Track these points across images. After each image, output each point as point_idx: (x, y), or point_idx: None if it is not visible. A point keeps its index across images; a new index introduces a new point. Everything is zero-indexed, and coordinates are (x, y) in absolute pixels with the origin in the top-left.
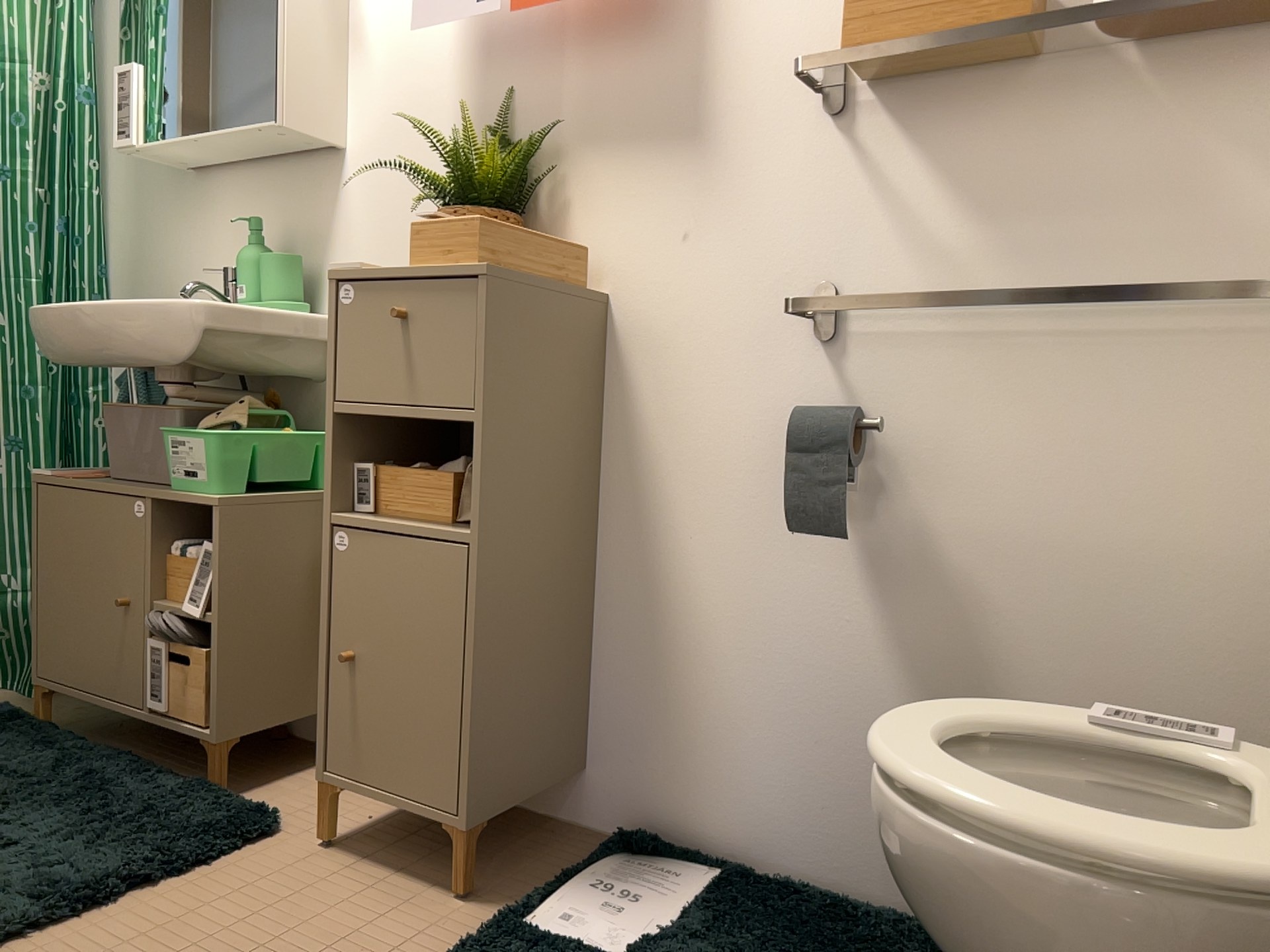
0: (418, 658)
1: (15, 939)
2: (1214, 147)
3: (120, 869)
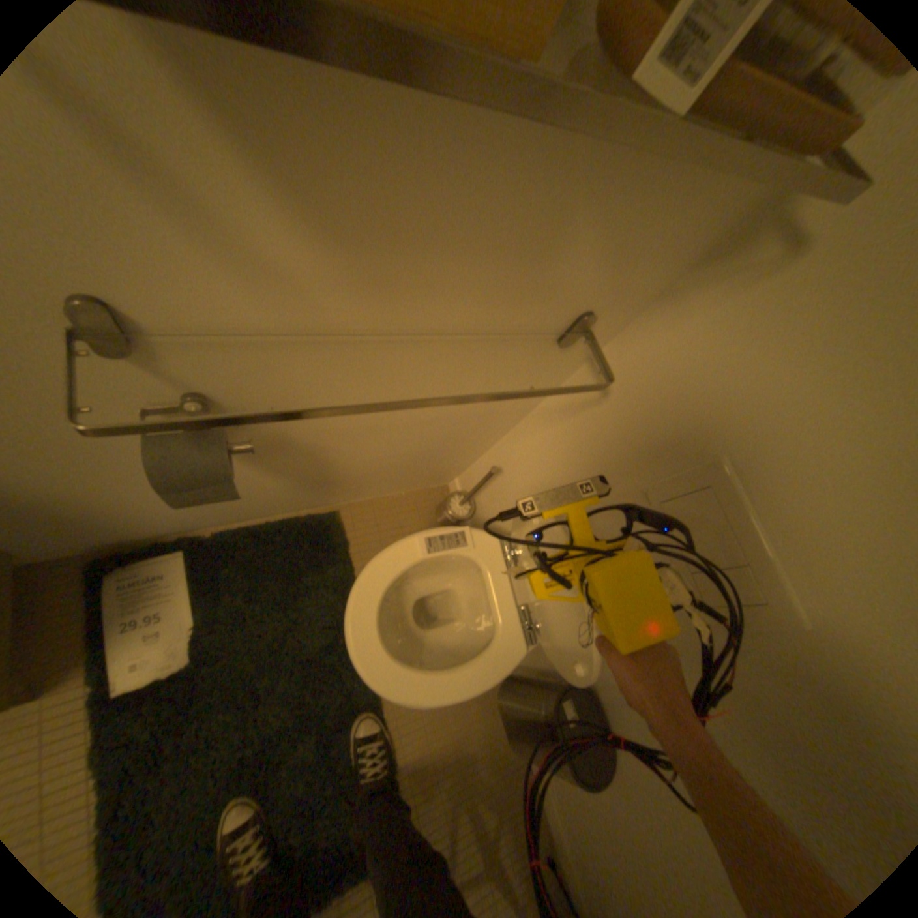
0: None
1: None
2: (598, 212)
3: None
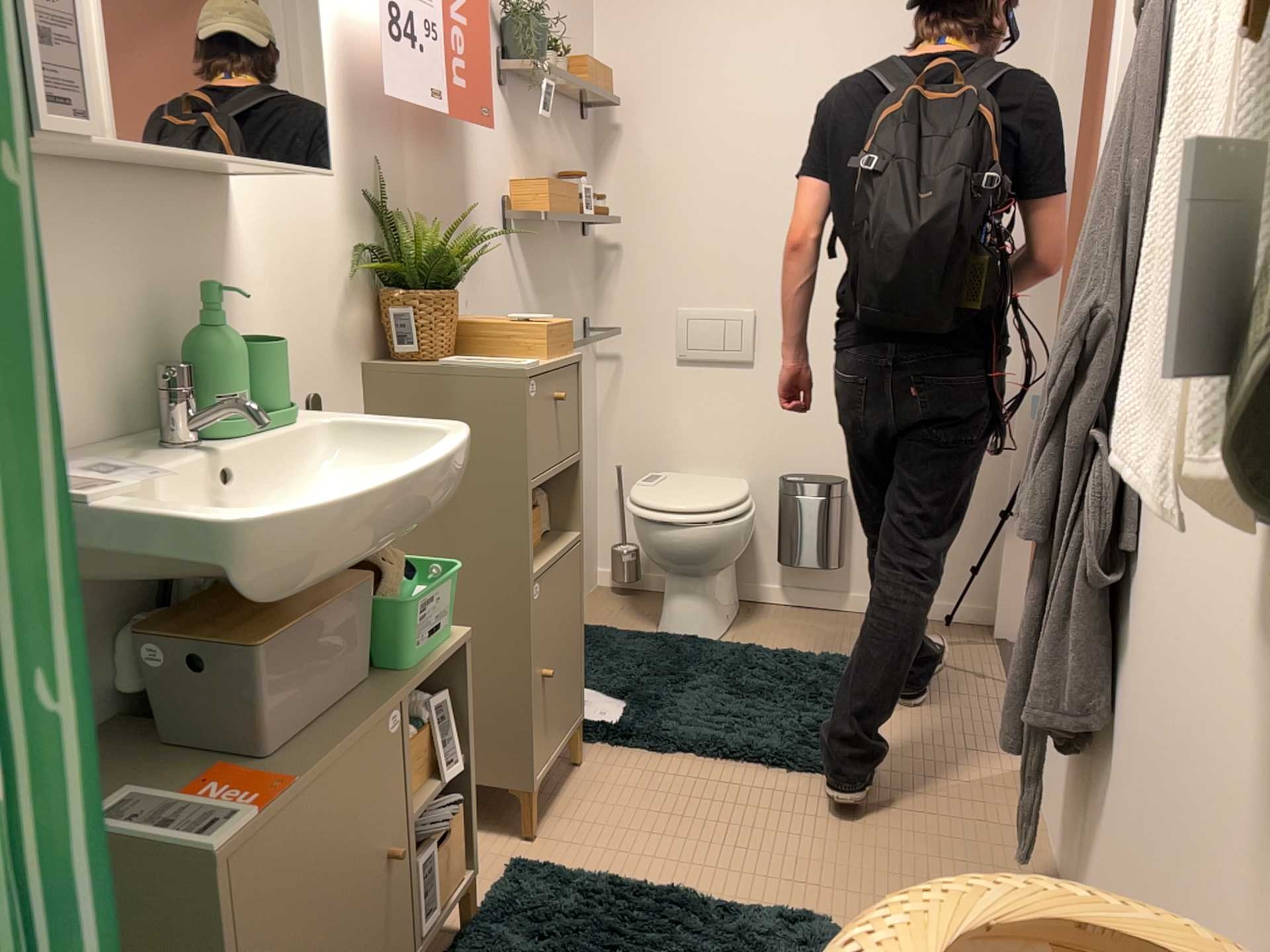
0: (567, 642)
1: (753, 909)
2: (572, 269)
3: (663, 890)
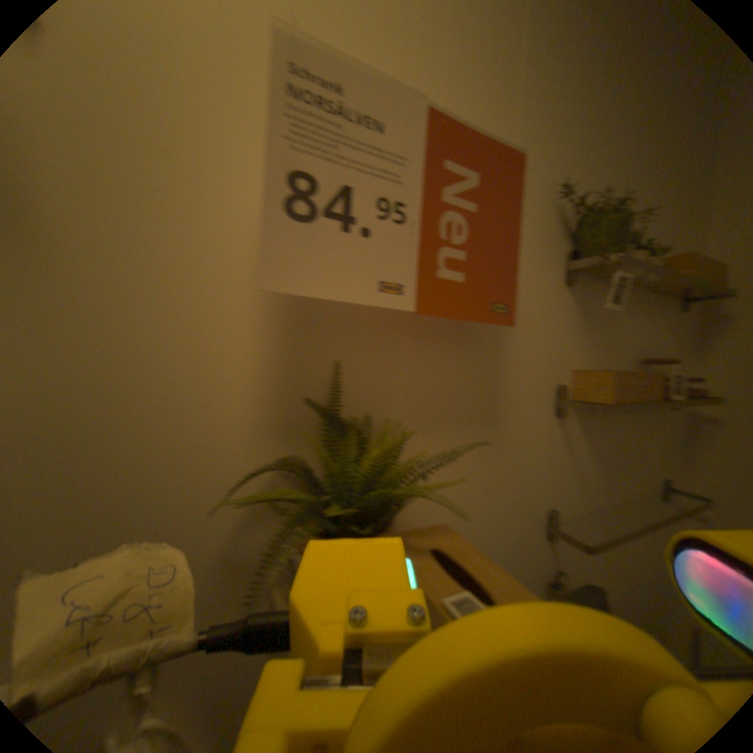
0: None
1: None
2: (656, 438)
3: None
